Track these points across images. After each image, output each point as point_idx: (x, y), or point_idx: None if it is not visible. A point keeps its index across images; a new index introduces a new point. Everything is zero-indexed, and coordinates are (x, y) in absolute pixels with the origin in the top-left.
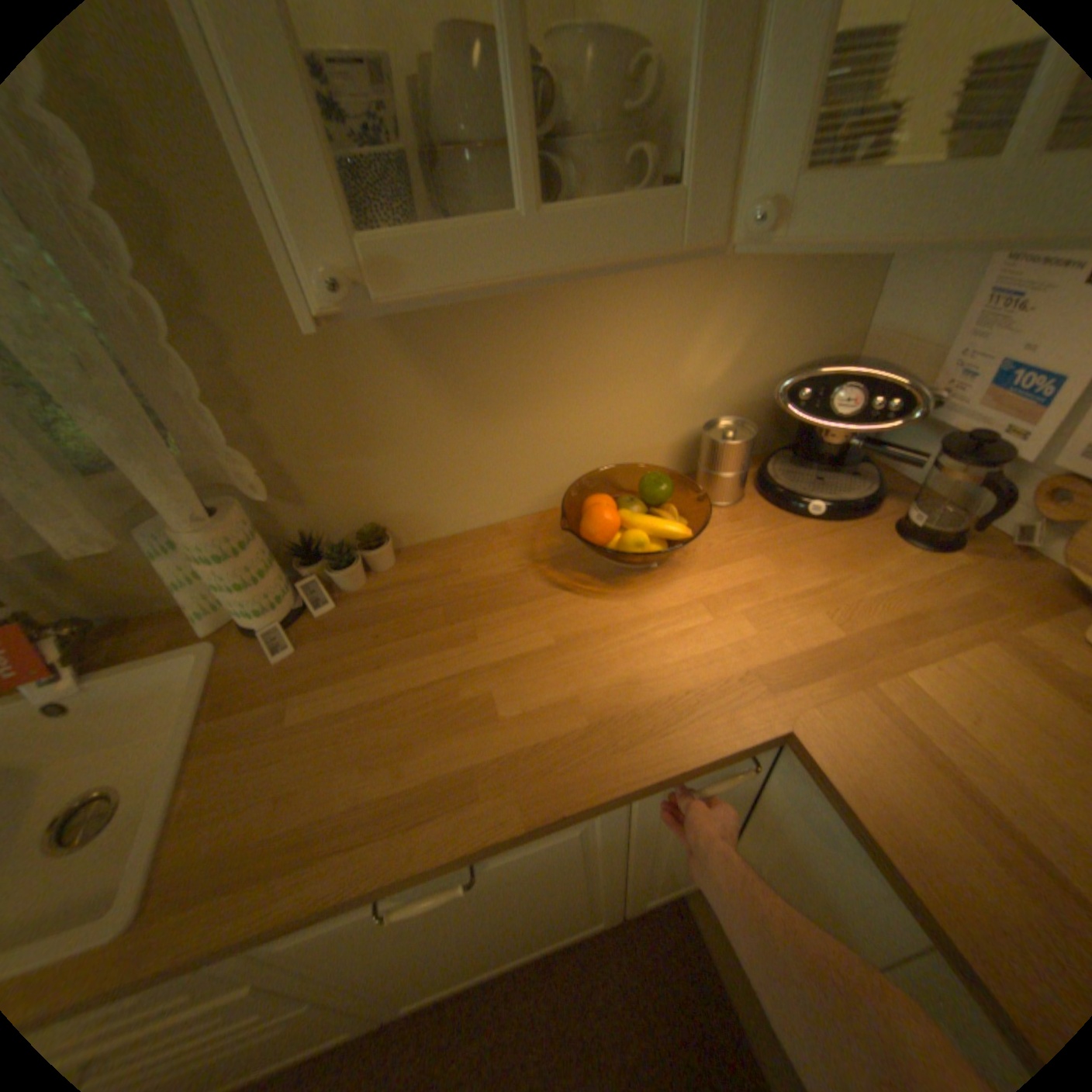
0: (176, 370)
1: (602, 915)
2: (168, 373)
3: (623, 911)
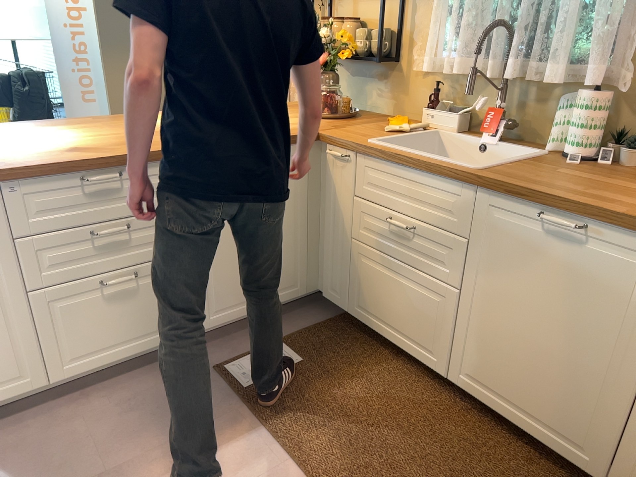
0: (635, 31)
1: (599, 429)
2: (631, 32)
3: (613, 453)
